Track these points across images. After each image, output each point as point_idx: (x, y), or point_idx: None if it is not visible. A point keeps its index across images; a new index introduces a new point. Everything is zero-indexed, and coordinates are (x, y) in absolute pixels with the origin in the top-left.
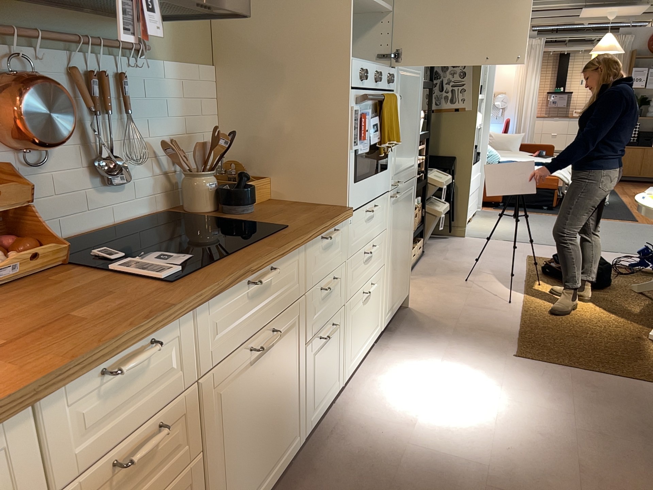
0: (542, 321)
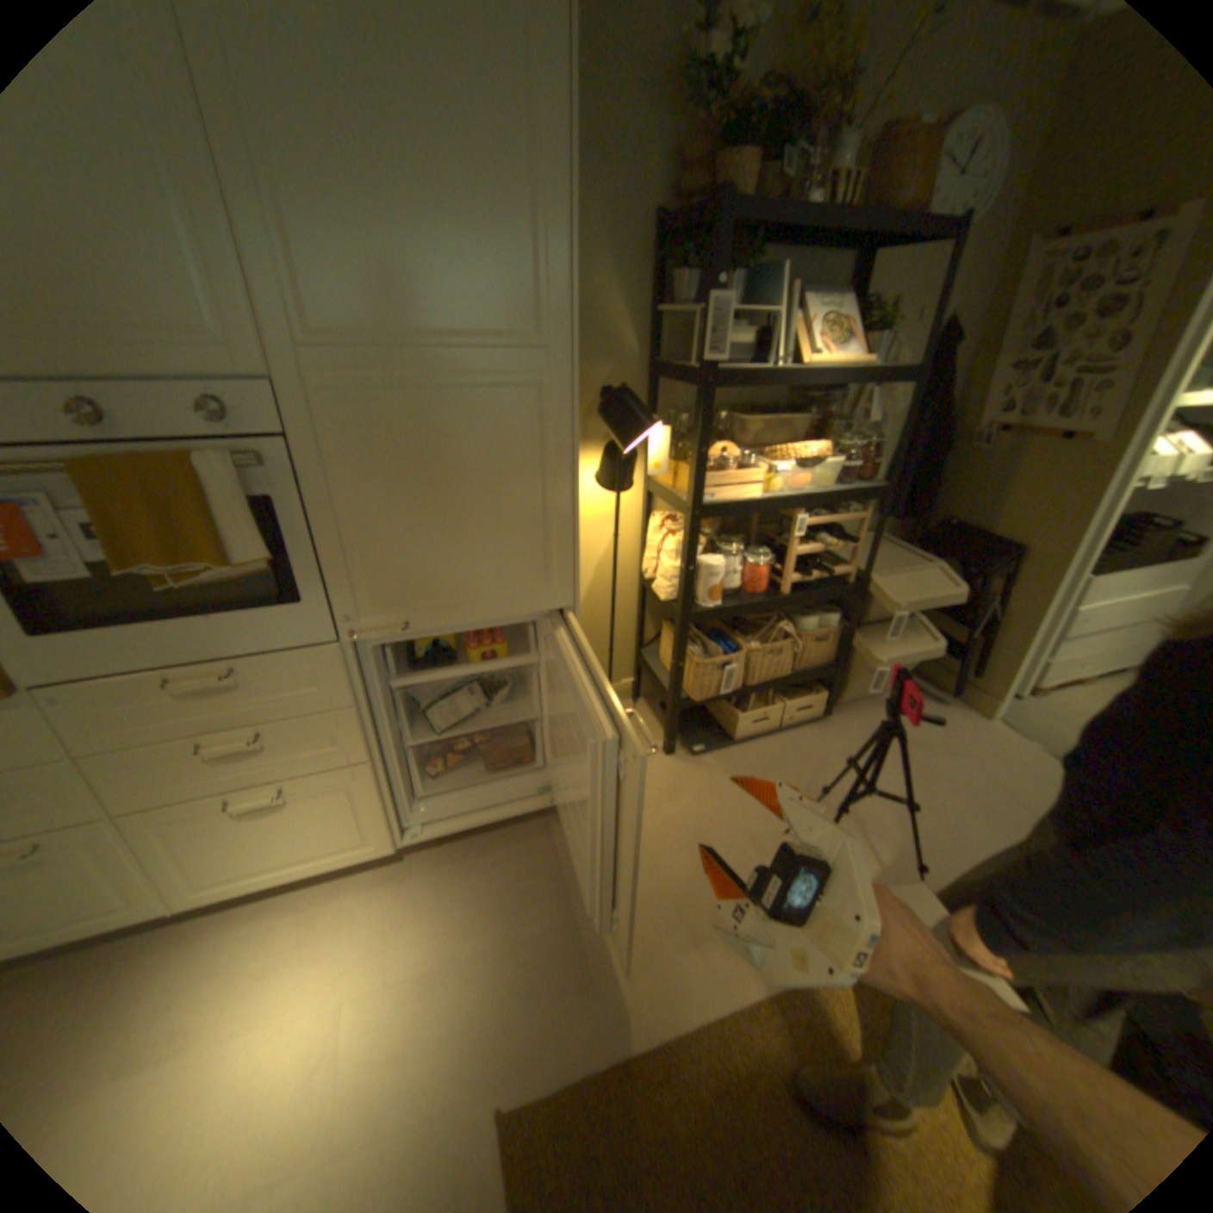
0: (731, 1087)
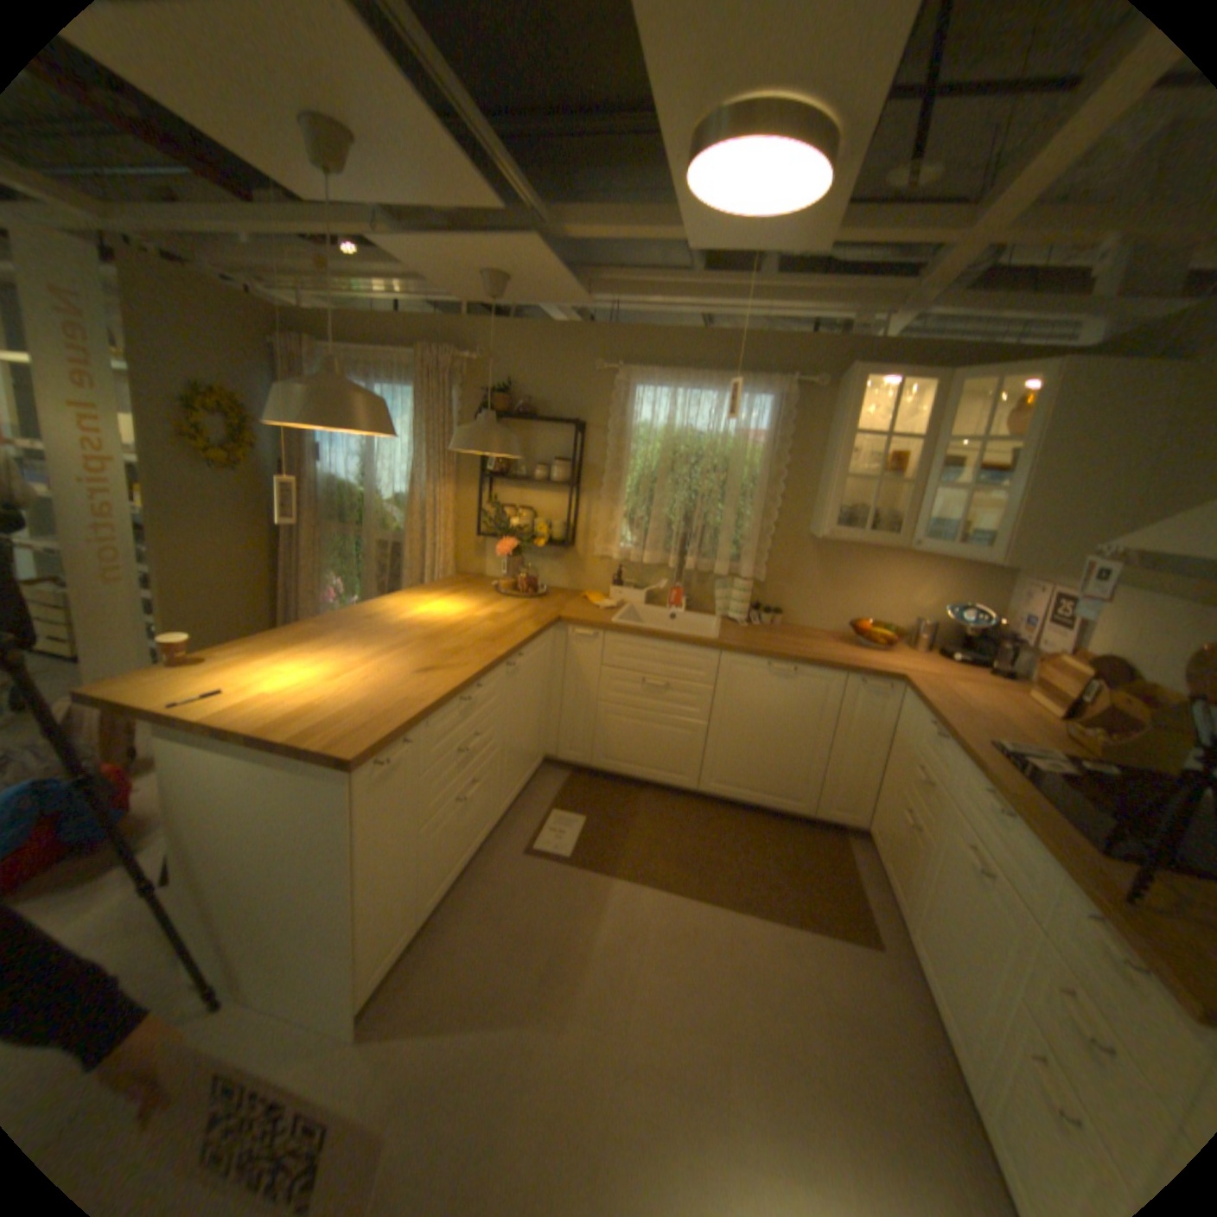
0: None
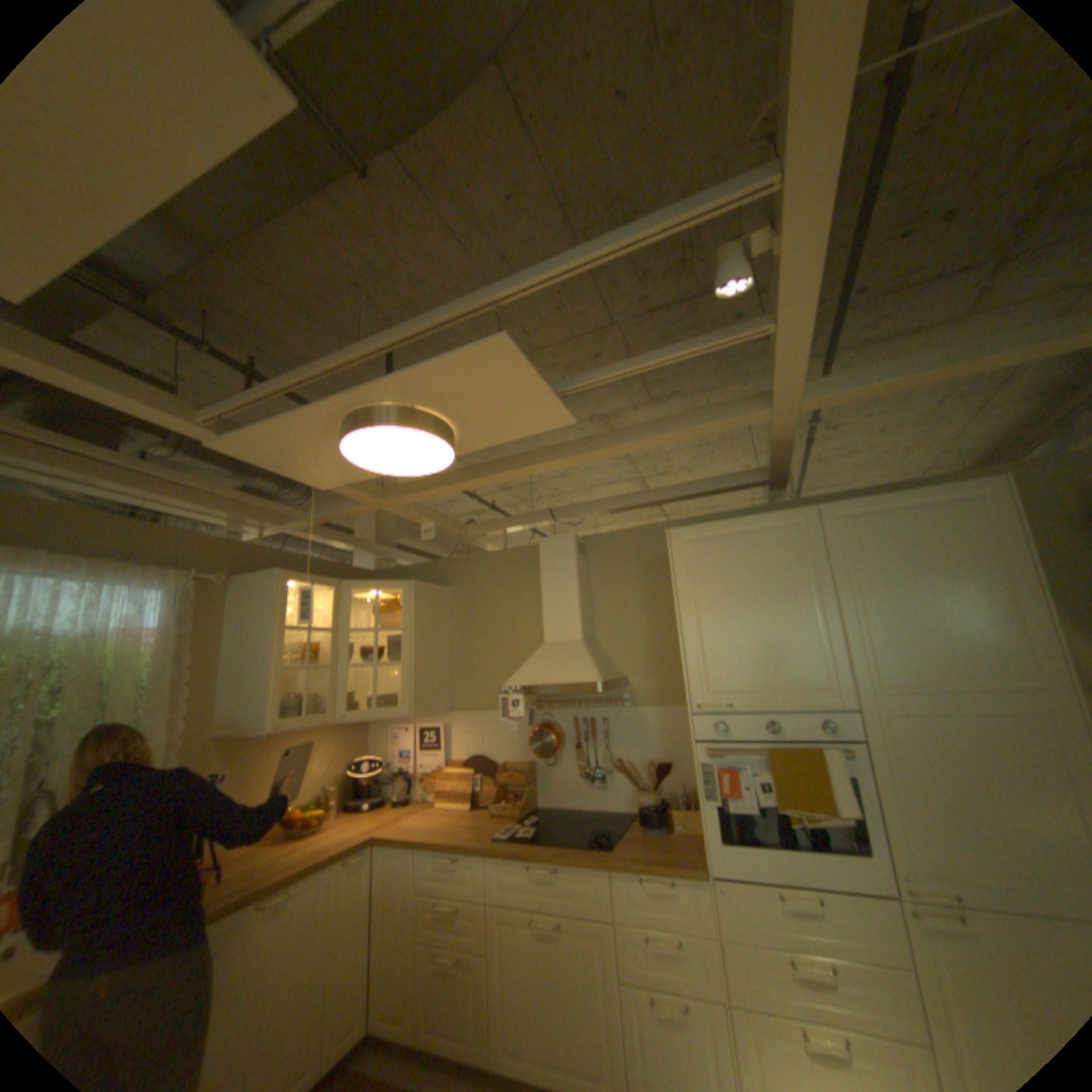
0: None
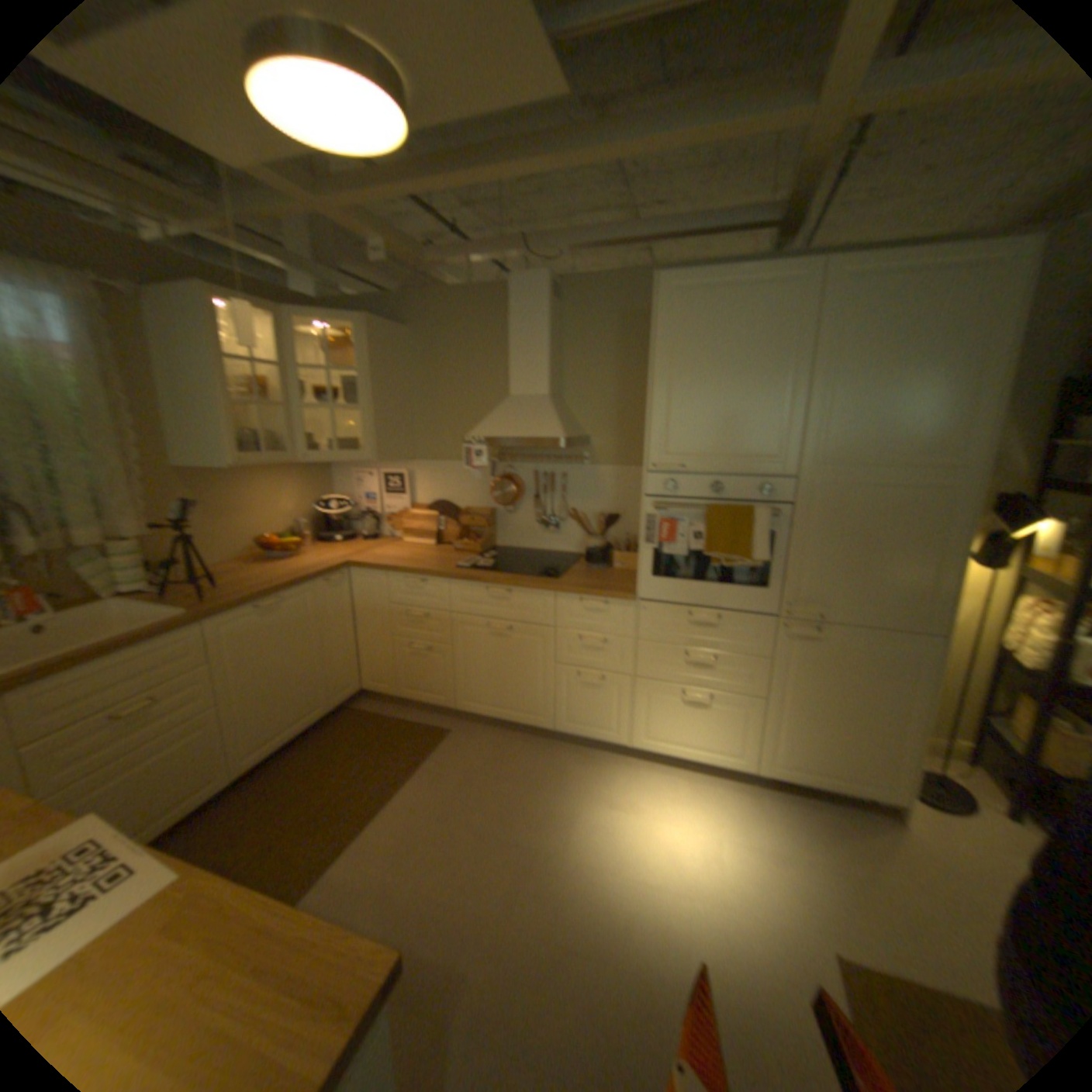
0: None
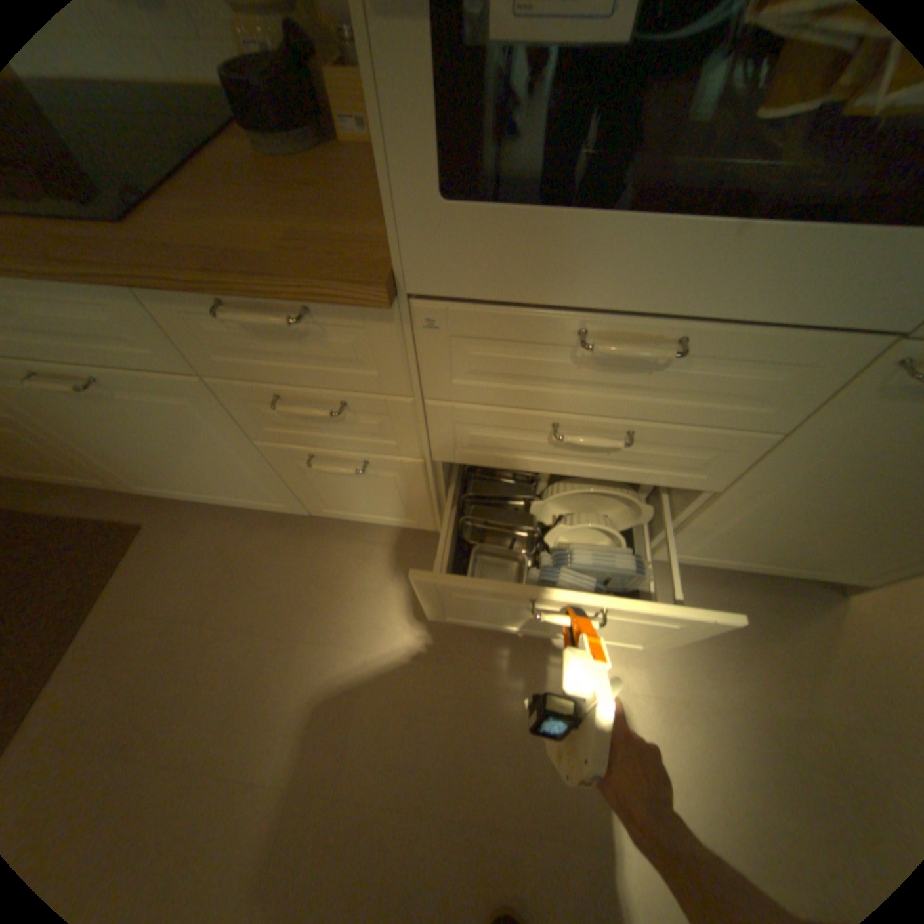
0: None
